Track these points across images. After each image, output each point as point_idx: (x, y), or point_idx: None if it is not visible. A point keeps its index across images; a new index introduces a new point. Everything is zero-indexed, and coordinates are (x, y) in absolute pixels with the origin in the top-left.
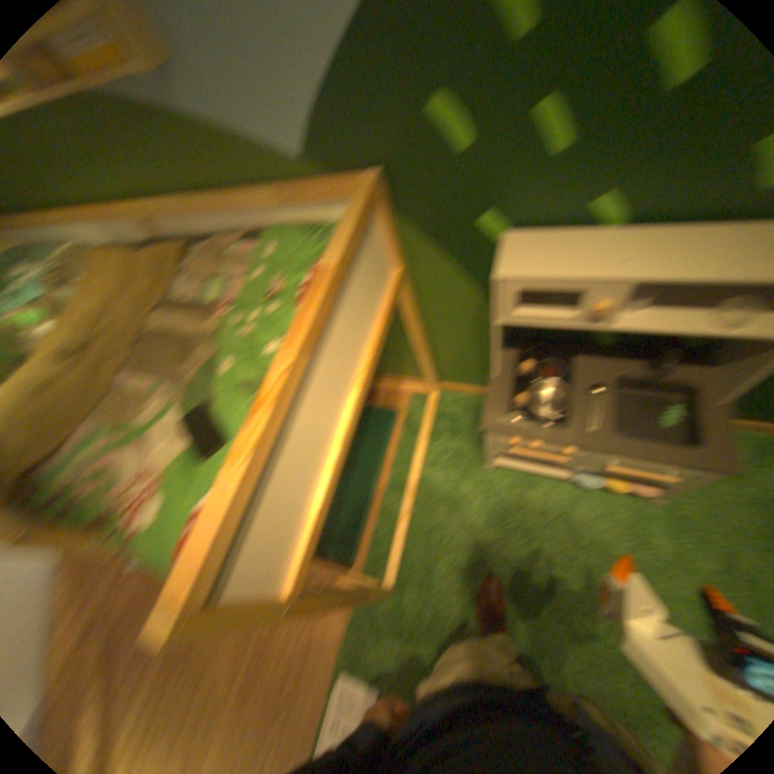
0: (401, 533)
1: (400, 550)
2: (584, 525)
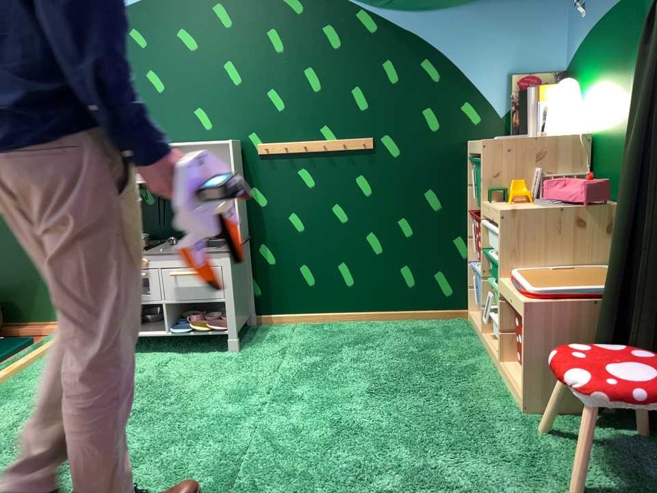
0: None
1: None
2: (173, 368)
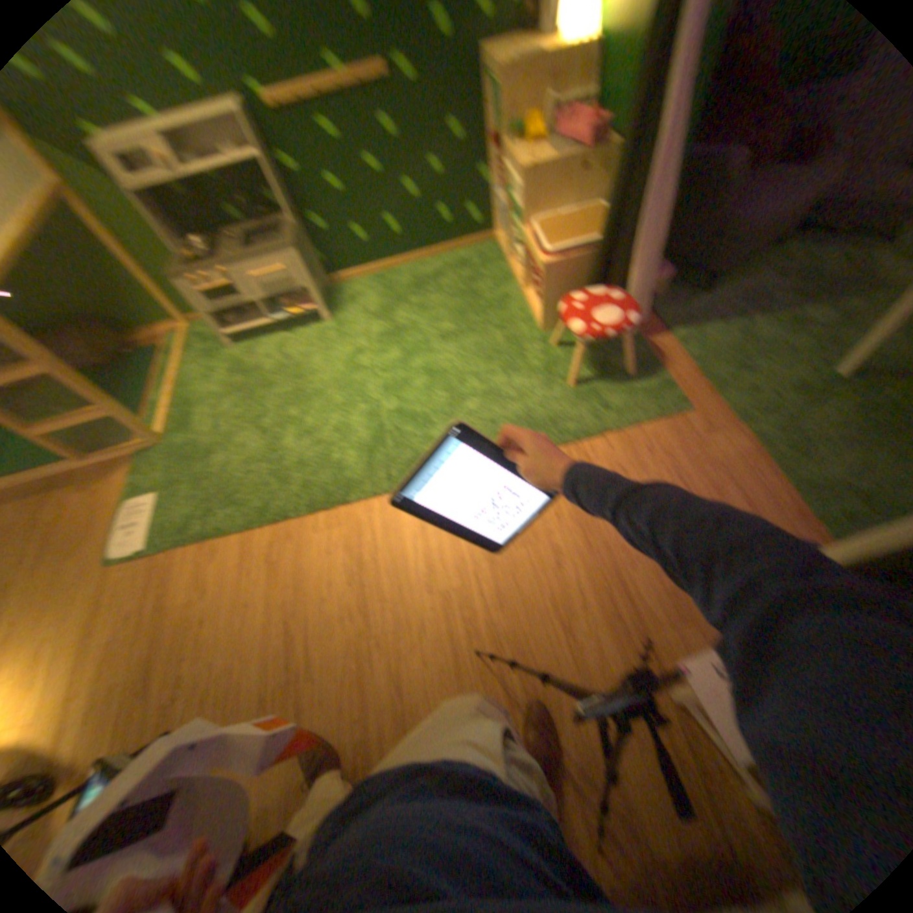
0: (161, 403)
1: (163, 413)
2: (289, 347)
